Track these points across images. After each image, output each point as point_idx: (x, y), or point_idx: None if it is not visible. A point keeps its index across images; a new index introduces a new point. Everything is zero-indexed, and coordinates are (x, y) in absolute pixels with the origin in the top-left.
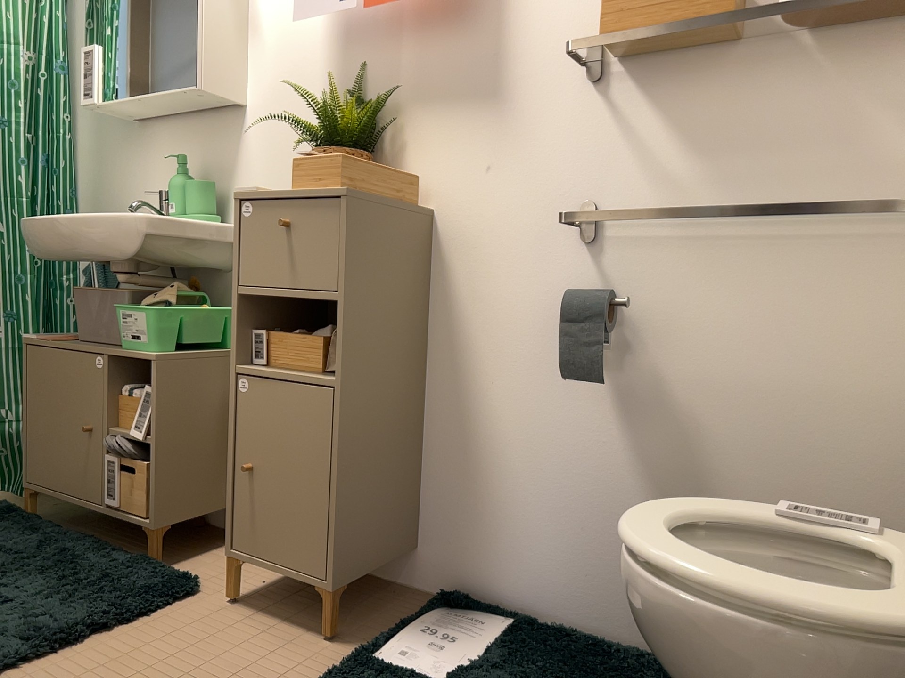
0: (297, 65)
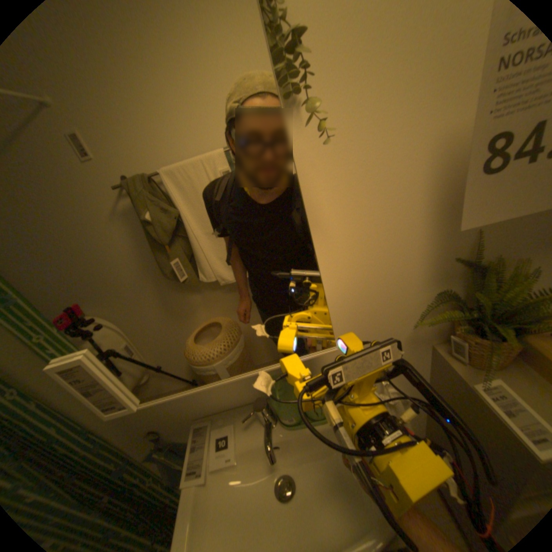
0: (381, 245)
